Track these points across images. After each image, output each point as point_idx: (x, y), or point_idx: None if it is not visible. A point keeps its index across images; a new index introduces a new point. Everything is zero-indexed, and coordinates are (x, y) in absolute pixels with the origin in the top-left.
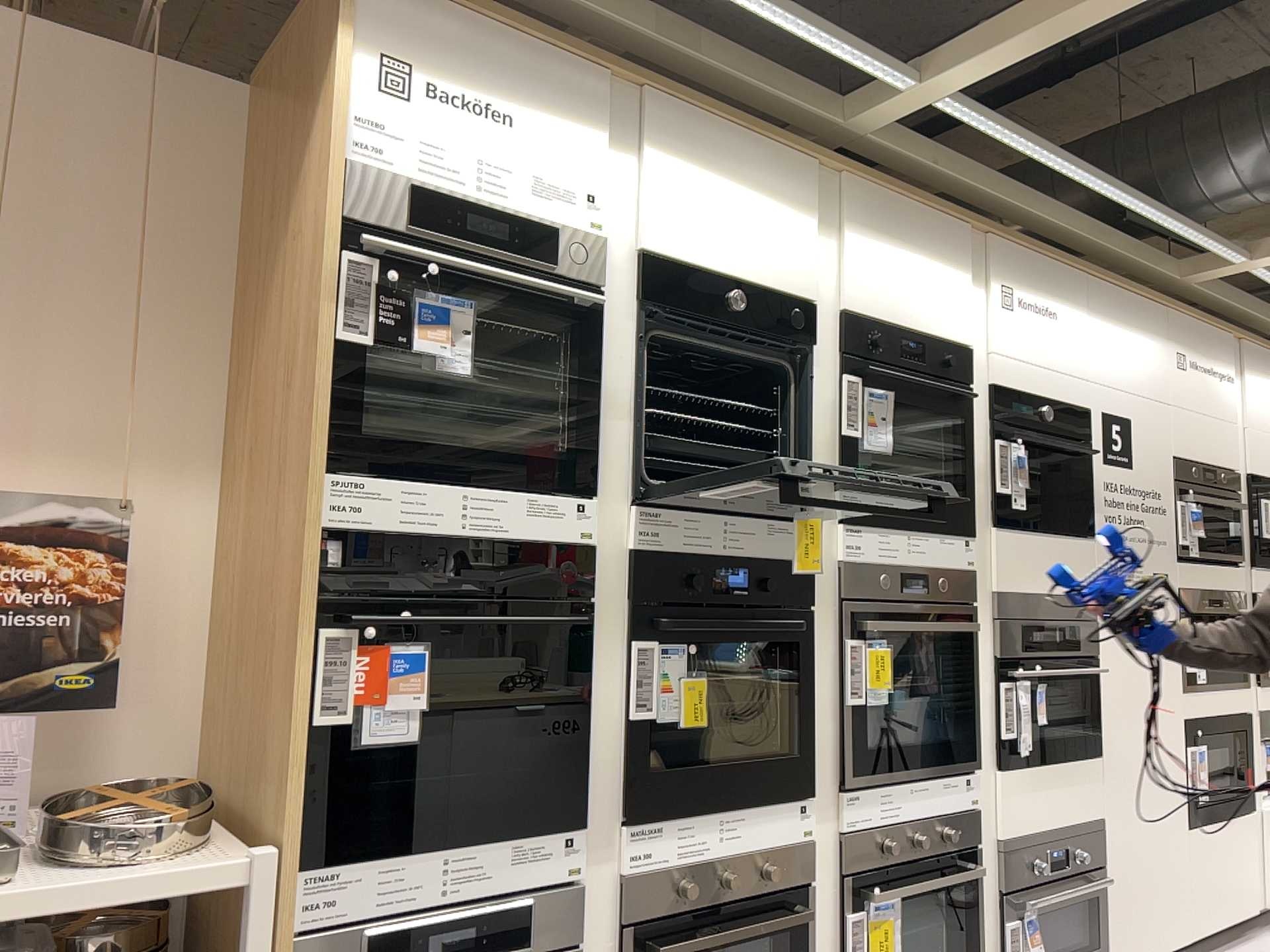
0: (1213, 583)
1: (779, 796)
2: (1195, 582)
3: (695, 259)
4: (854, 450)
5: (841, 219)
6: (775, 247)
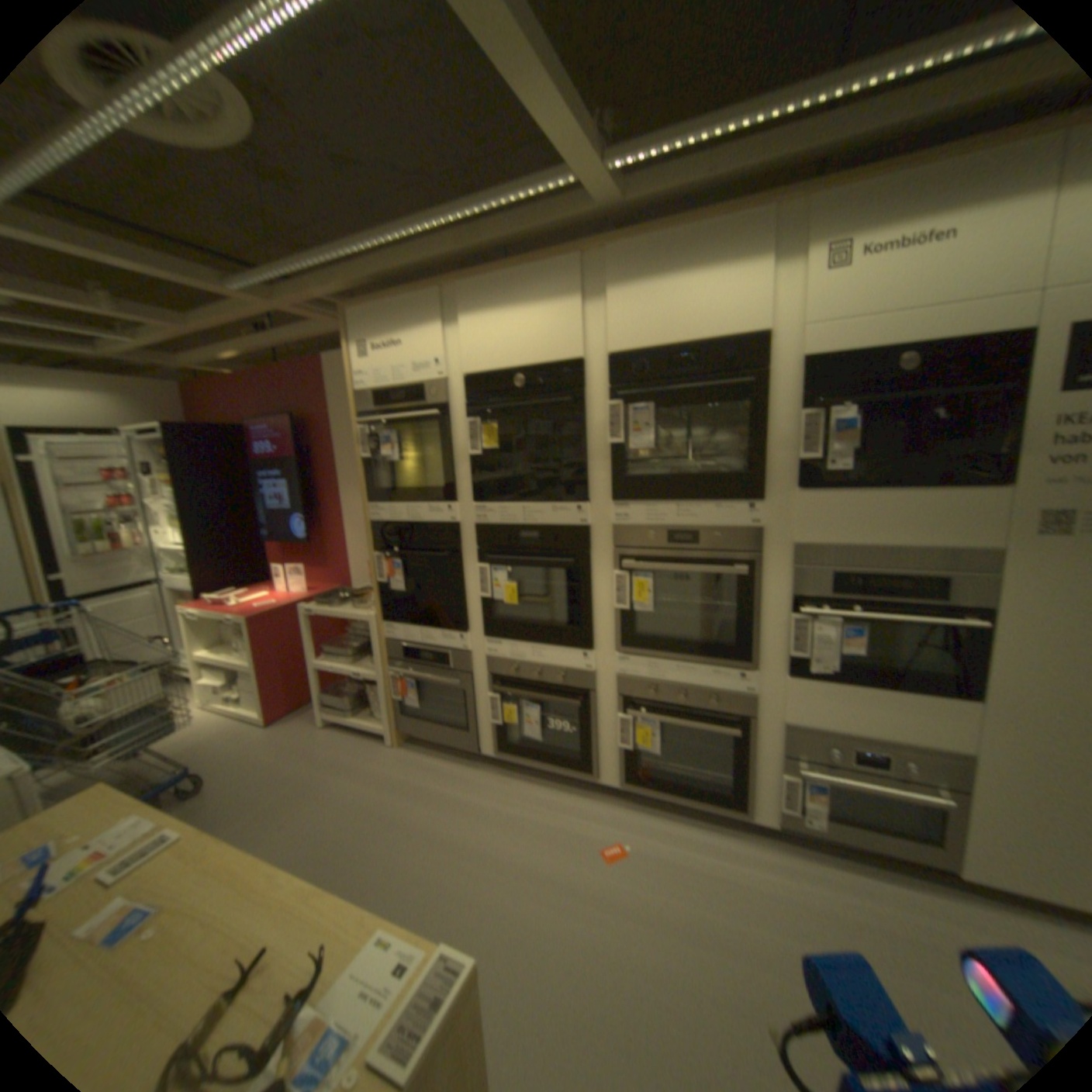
0: None
1: (566, 646)
2: None
3: (489, 367)
4: (618, 451)
5: (603, 283)
6: (542, 334)
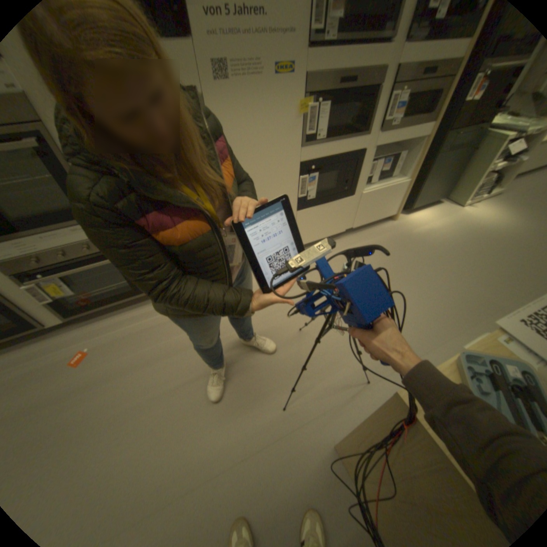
0: (352, 64)
1: None
2: (330, 65)
3: None
4: None
5: None
6: None
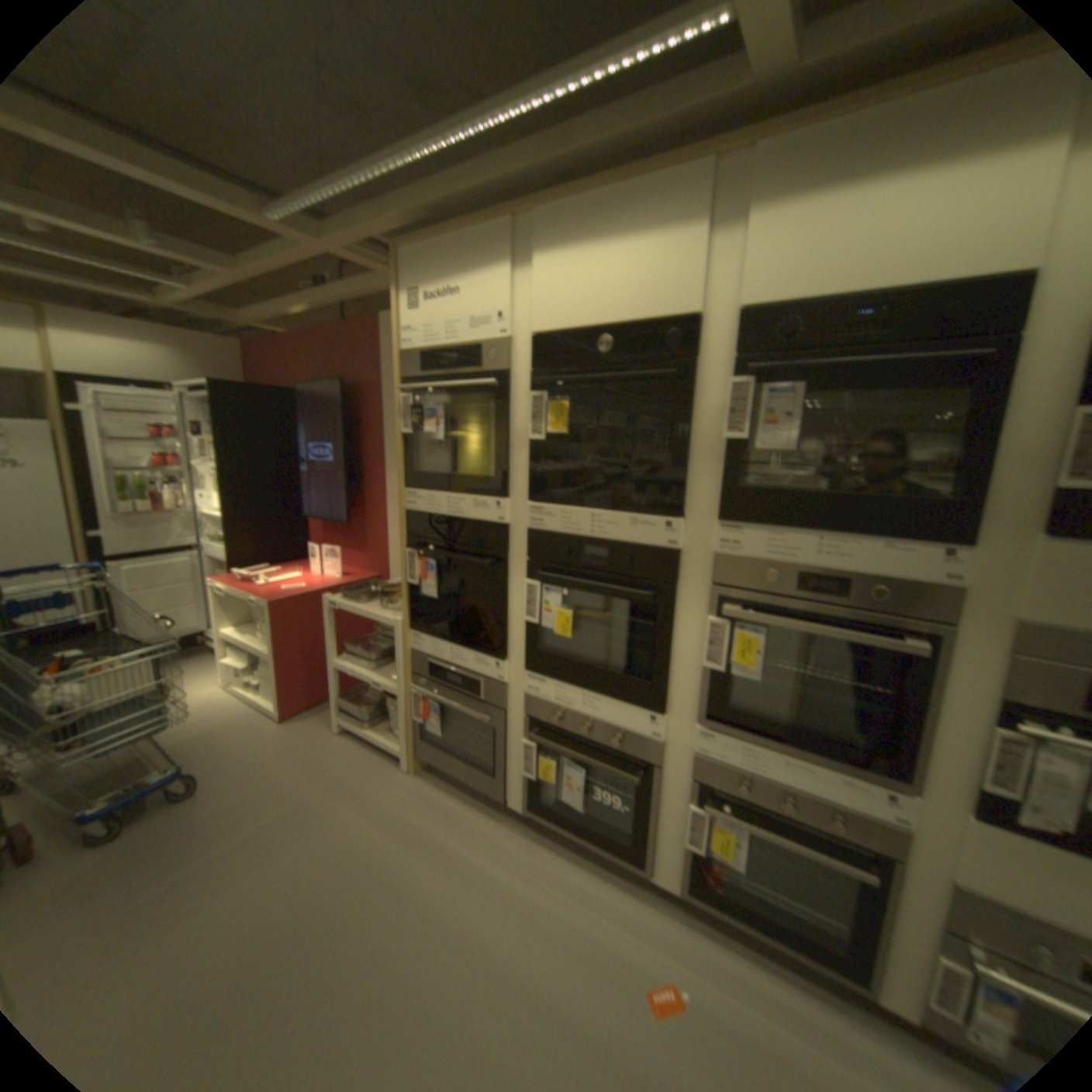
0: None
1: (630, 702)
2: None
3: (567, 324)
4: (739, 450)
5: (747, 201)
6: (646, 278)
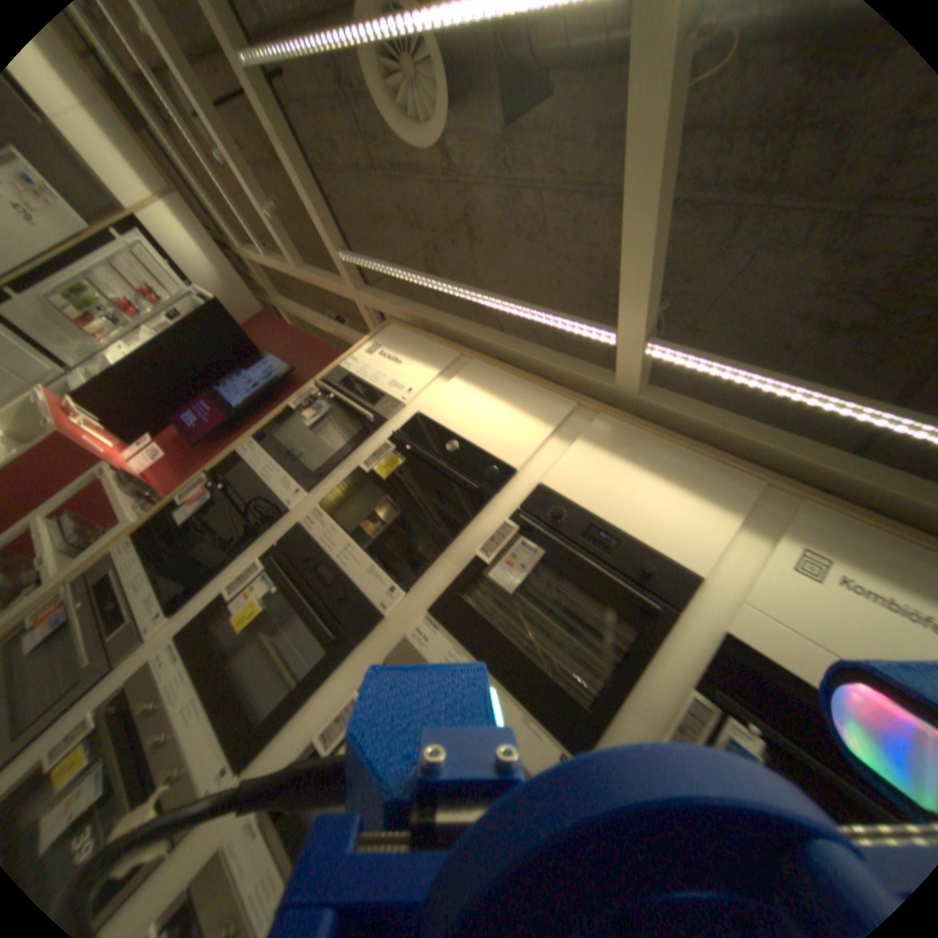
0: None
1: (224, 739)
2: None
3: (443, 424)
4: (479, 571)
5: (580, 437)
6: (503, 433)
